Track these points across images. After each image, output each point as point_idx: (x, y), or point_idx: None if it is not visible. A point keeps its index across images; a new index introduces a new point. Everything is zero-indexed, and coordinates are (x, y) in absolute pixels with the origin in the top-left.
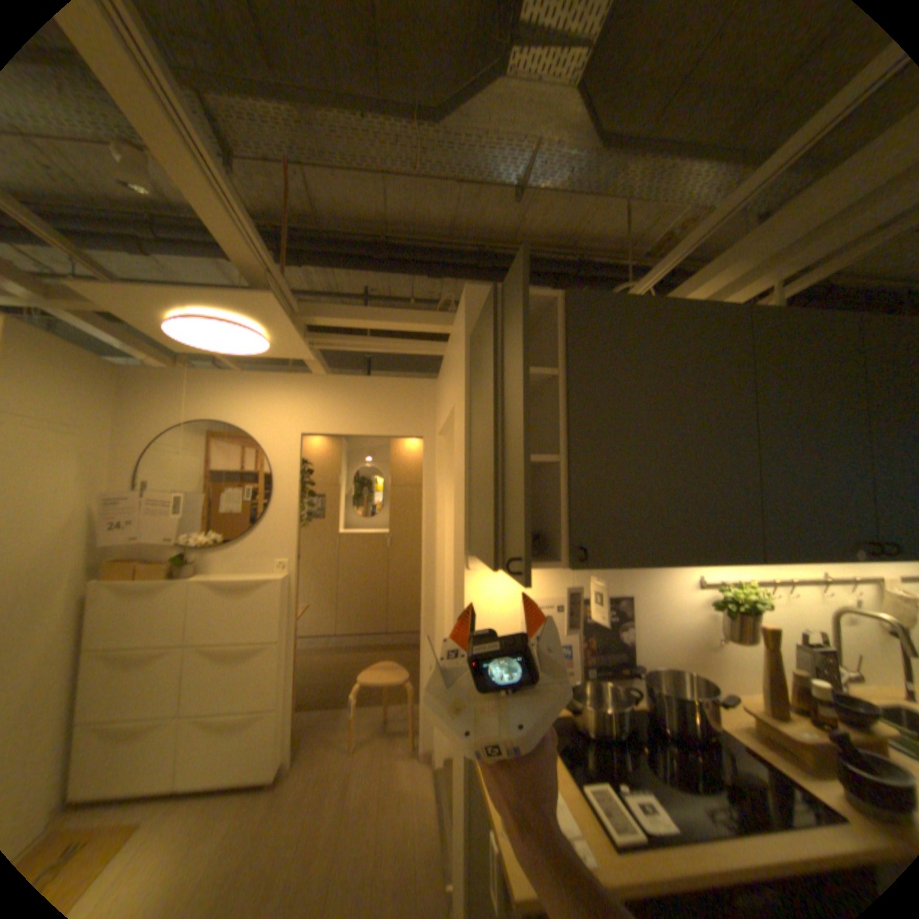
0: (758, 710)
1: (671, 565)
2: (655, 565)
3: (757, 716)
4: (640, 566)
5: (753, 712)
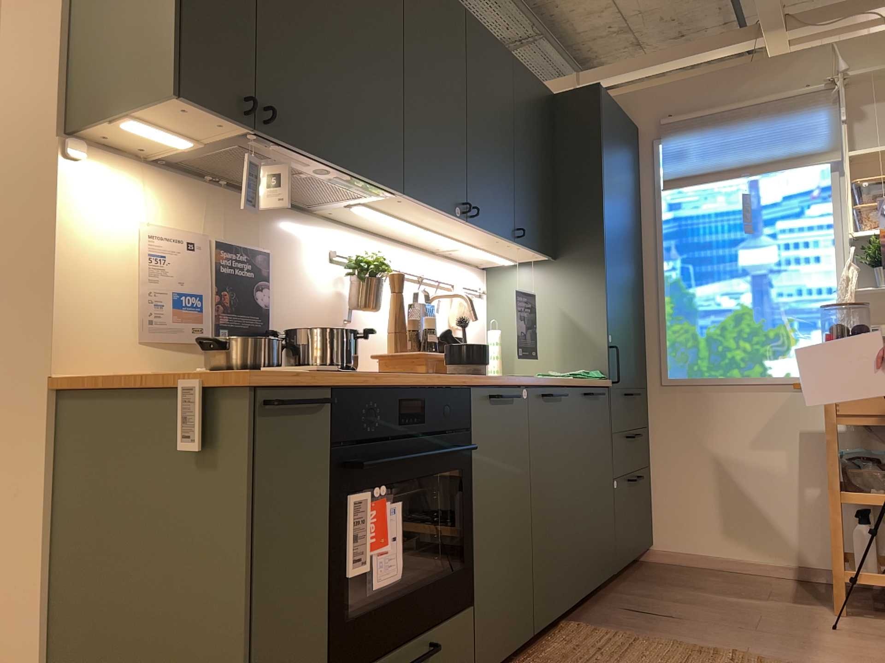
0: (382, 354)
1: (337, 168)
2: (324, 164)
3: (383, 355)
4: (311, 159)
5: (379, 355)
